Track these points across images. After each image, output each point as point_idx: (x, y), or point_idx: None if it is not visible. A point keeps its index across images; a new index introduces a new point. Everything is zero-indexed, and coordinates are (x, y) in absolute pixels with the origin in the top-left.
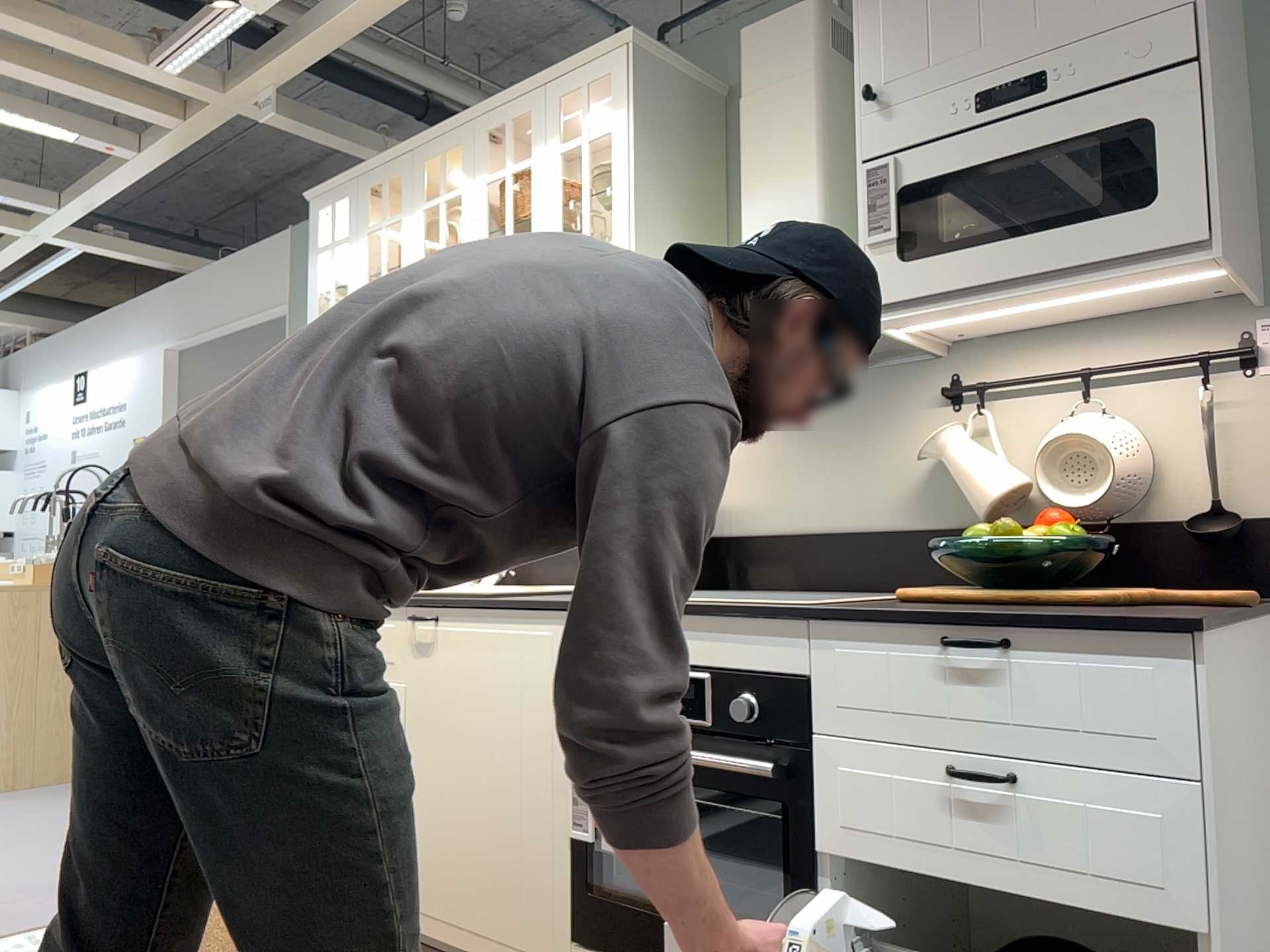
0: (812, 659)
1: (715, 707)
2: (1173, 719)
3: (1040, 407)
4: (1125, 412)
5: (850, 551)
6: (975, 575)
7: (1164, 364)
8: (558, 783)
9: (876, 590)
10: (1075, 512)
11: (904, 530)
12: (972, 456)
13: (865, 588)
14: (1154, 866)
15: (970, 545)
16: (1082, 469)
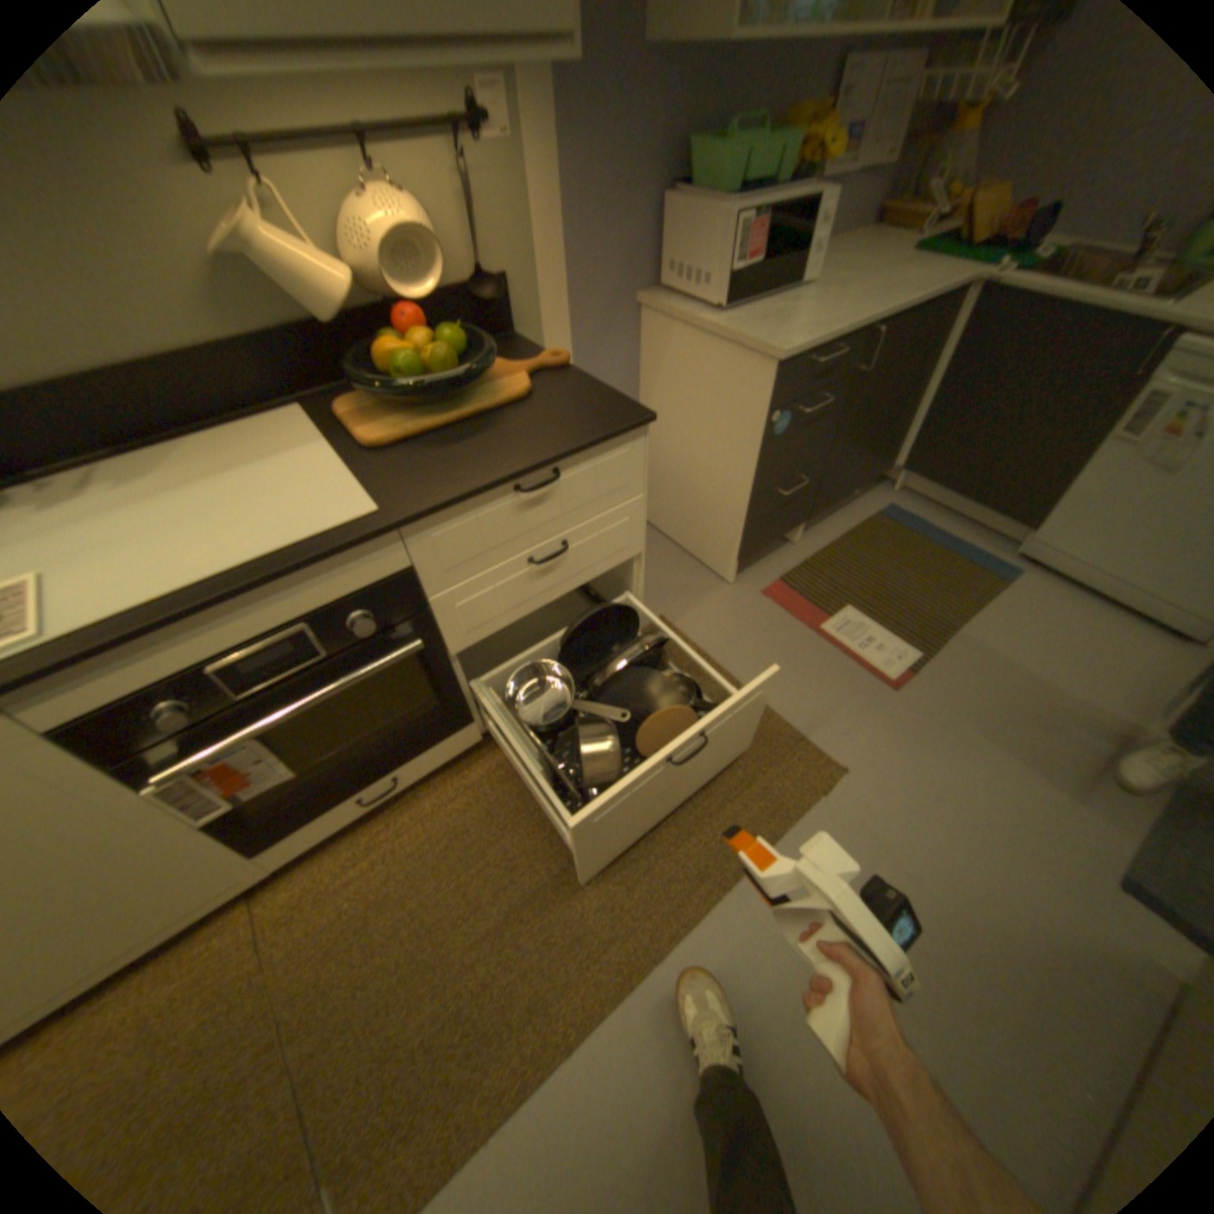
0: (409, 554)
1: (321, 640)
2: (633, 472)
3: (313, 173)
4: (399, 182)
5: (156, 384)
6: (375, 389)
7: (422, 127)
8: (138, 818)
9: (219, 418)
10: (396, 297)
11: (216, 344)
12: (293, 252)
13: (200, 419)
14: (623, 542)
15: (360, 364)
16: (409, 259)
